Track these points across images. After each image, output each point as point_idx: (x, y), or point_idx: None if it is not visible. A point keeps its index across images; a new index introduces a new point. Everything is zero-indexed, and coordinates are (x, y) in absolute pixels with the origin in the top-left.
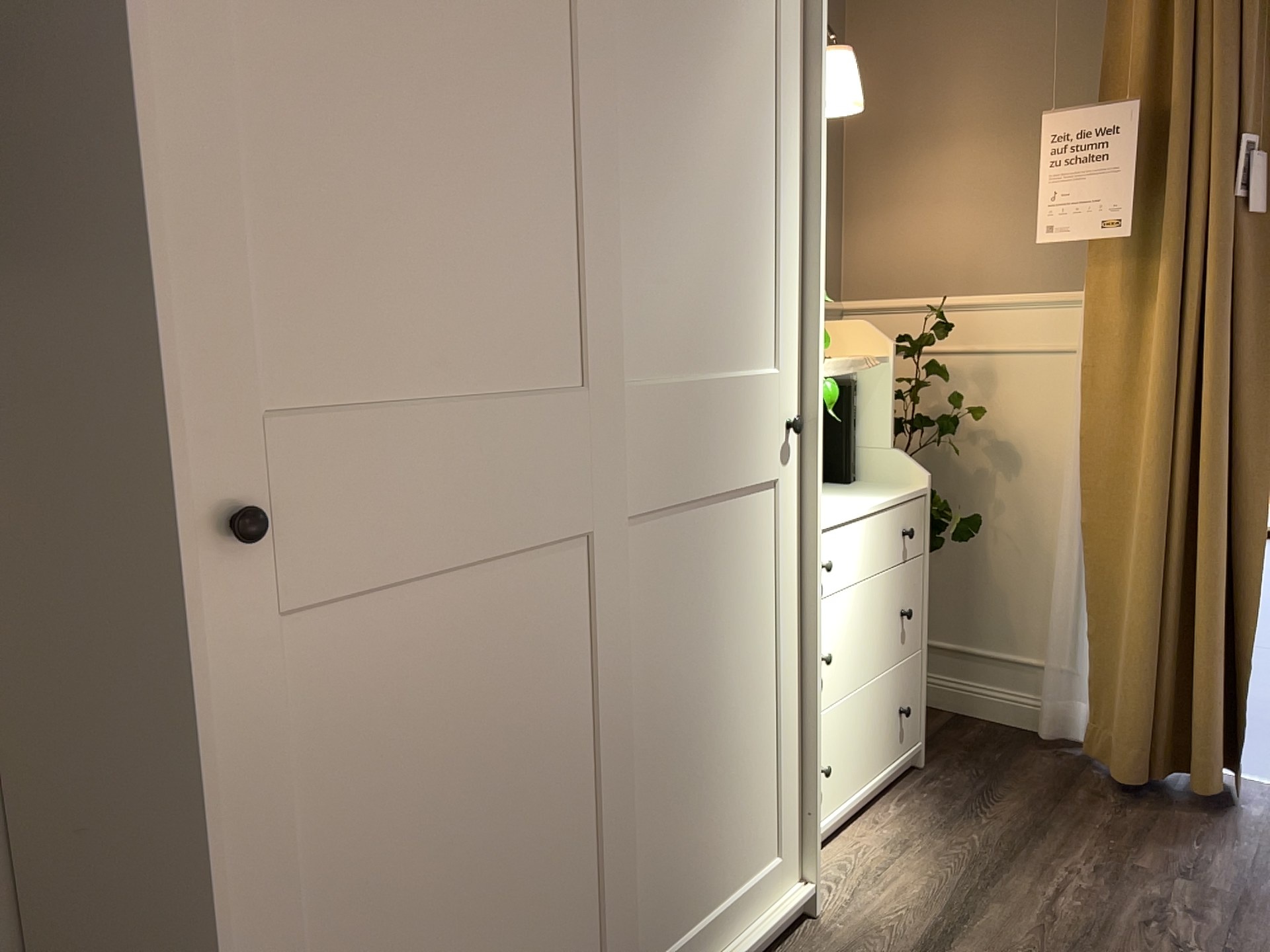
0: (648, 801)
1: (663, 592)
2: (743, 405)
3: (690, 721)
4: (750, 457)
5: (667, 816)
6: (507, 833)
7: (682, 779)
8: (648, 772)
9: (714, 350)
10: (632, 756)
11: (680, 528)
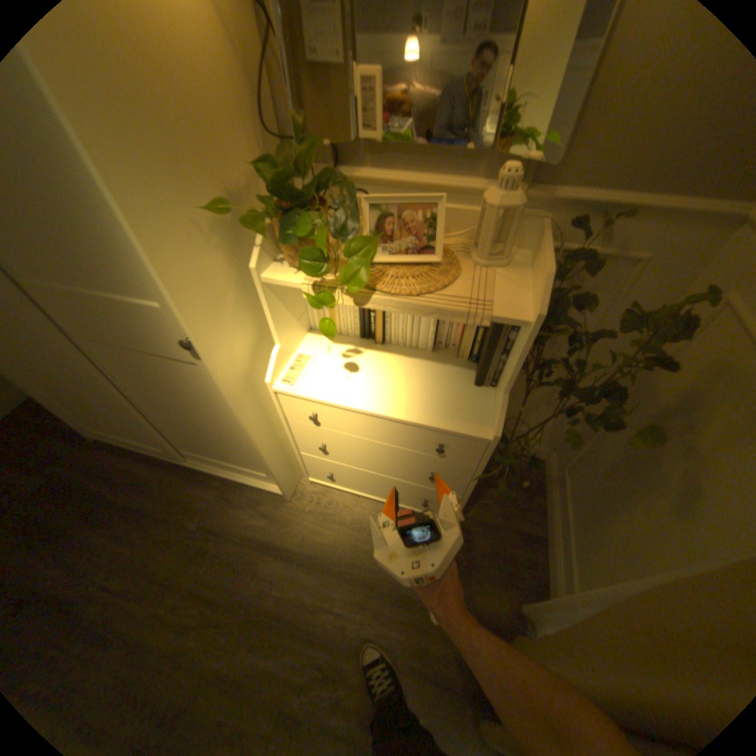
0: (165, 427)
1: (126, 373)
2: (132, 315)
3: (180, 420)
4: (161, 346)
5: (181, 436)
6: (77, 399)
7: (185, 432)
8: (159, 420)
9: (79, 272)
10: (140, 412)
11: (120, 355)
